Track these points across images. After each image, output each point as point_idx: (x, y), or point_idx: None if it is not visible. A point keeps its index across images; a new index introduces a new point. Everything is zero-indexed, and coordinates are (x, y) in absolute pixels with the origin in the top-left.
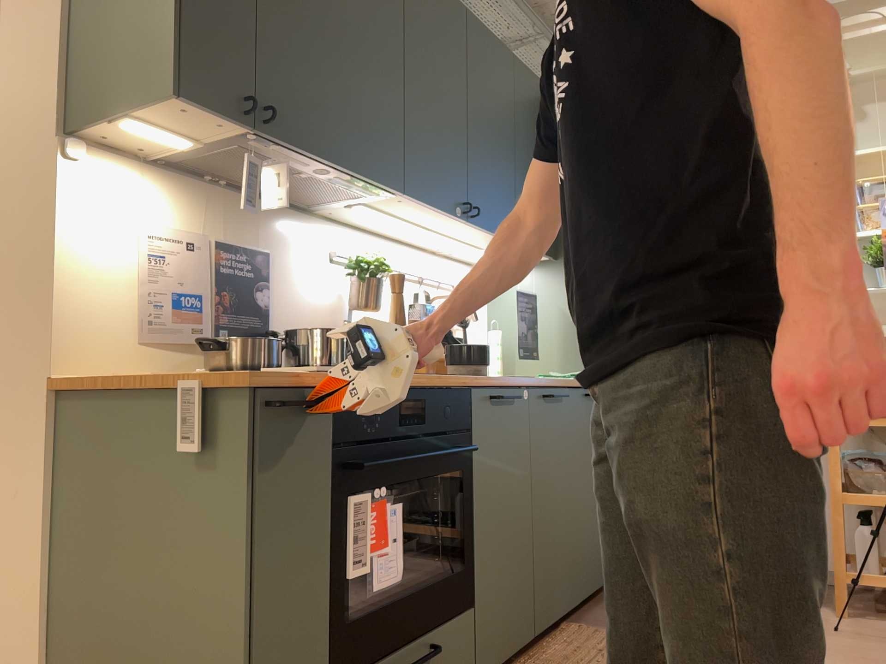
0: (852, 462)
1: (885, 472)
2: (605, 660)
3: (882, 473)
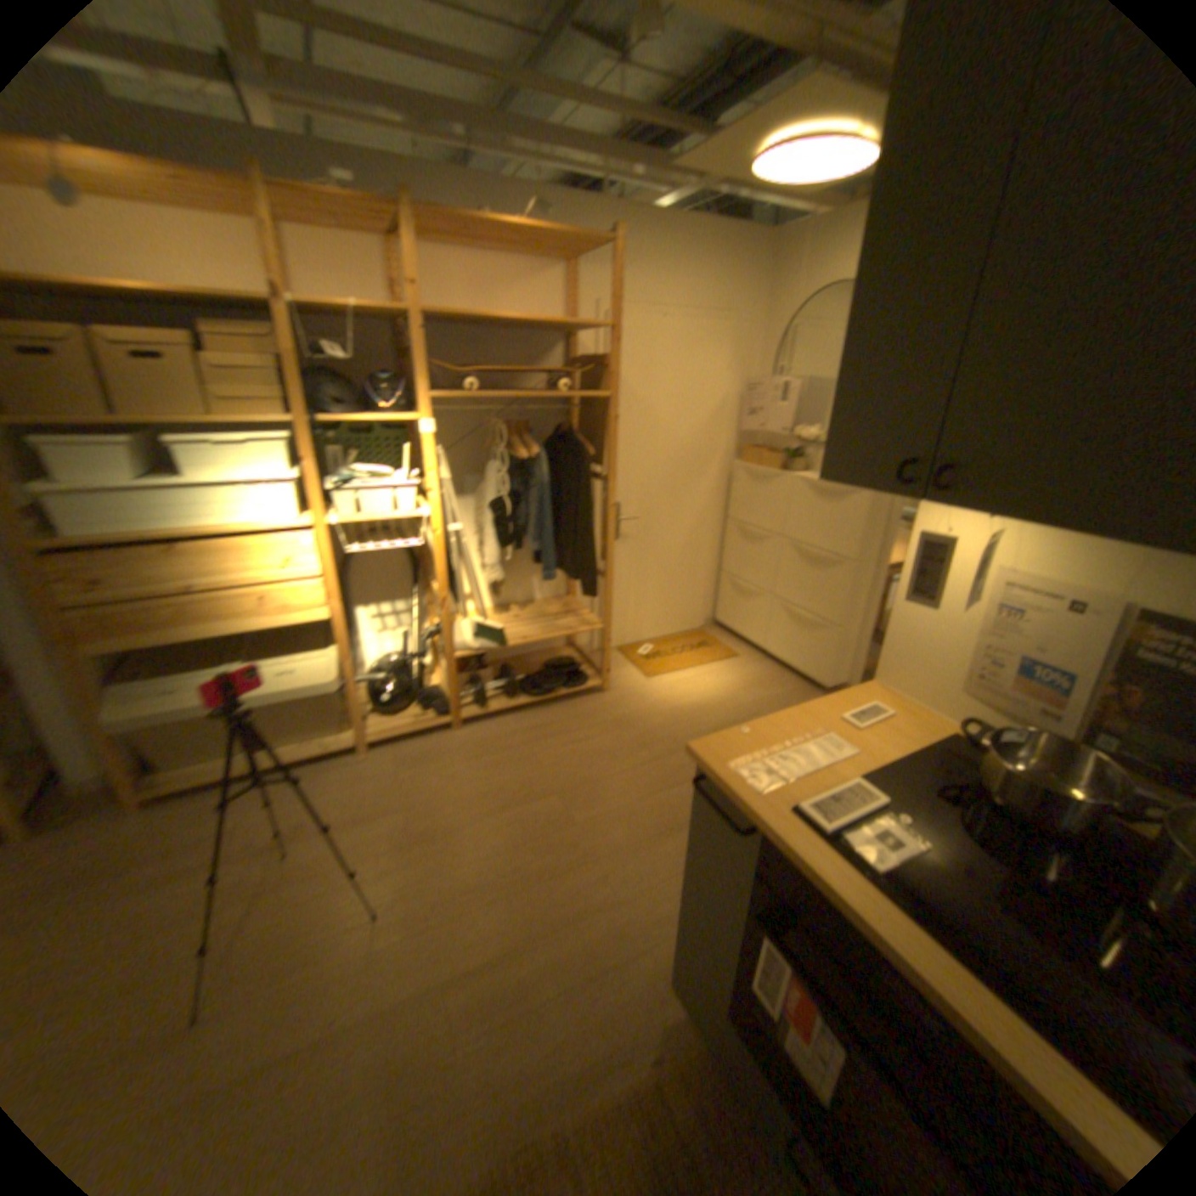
0: None
1: None
2: None
3: None
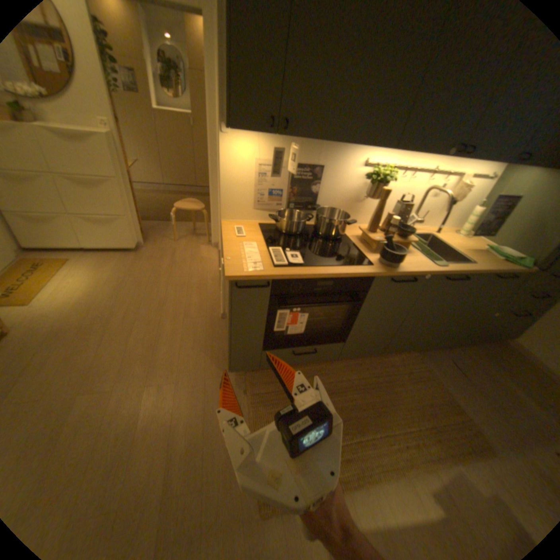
0: None
1: None
2: (406, 378)
3: None
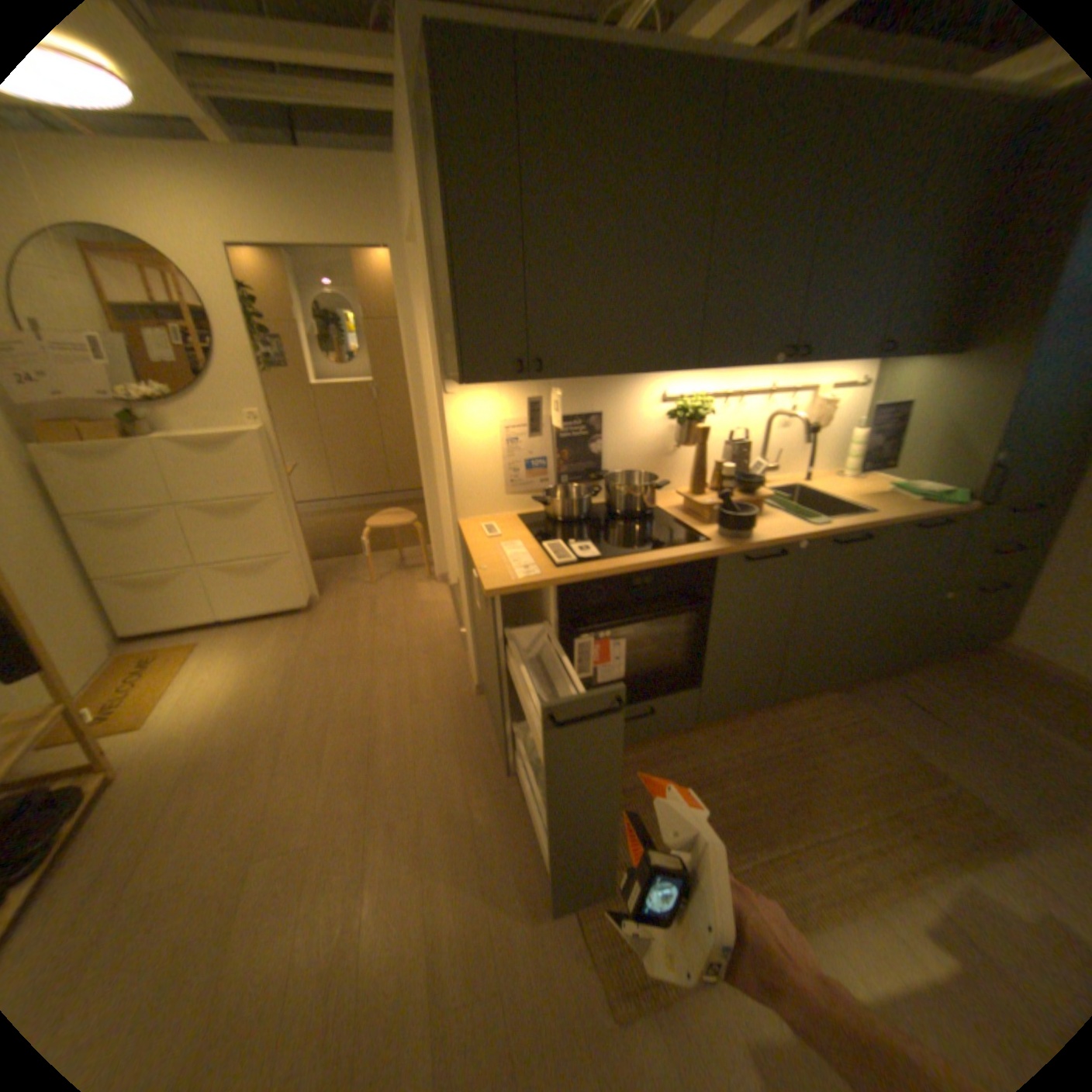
0: None
1: None
2: (828, 739)
3: None
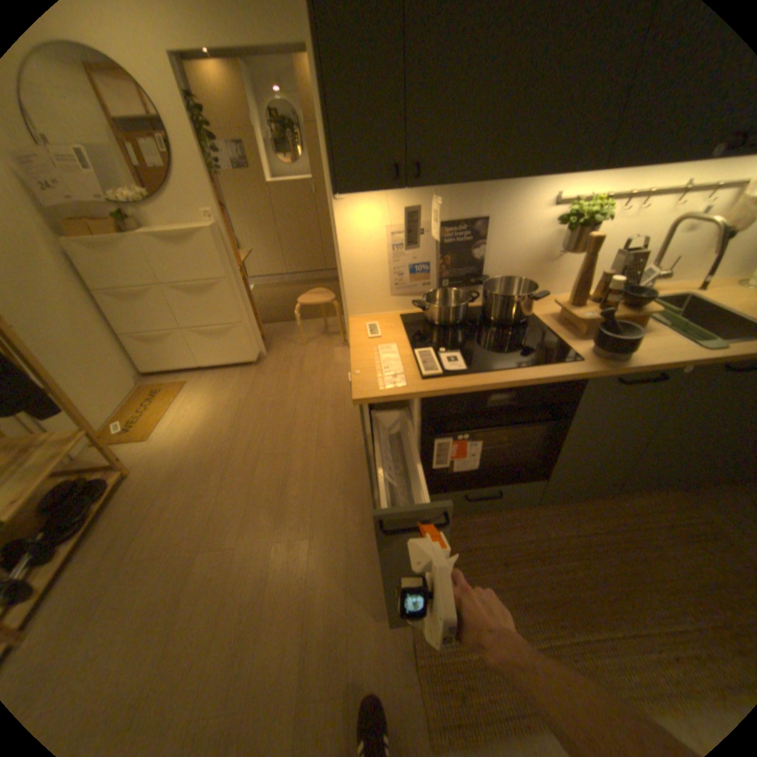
0: None
1: None
2: (665, 536)
3: None
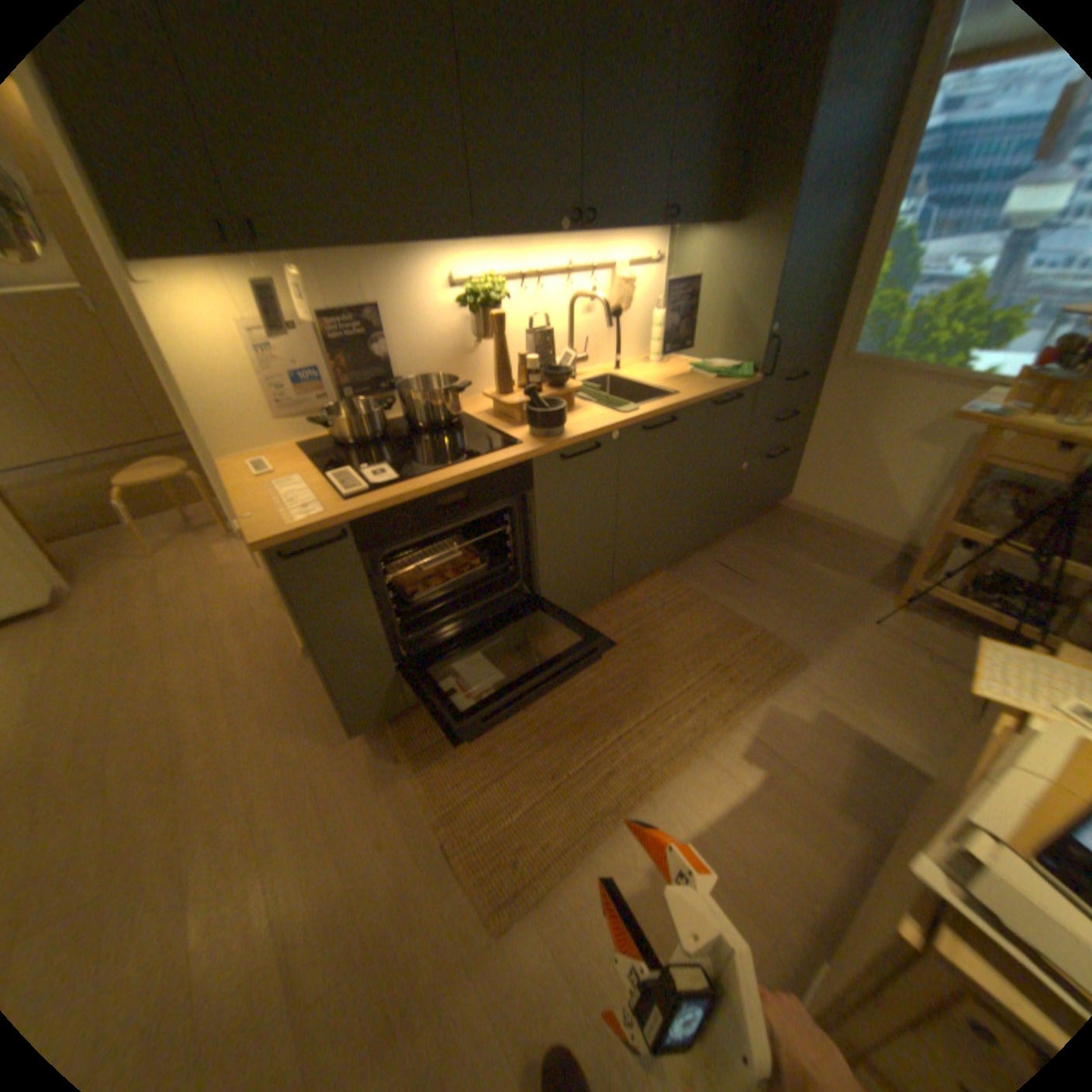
0: (998, 485)
1: (1015, 513)
2: (659, 616)
3: (1010, 515)
